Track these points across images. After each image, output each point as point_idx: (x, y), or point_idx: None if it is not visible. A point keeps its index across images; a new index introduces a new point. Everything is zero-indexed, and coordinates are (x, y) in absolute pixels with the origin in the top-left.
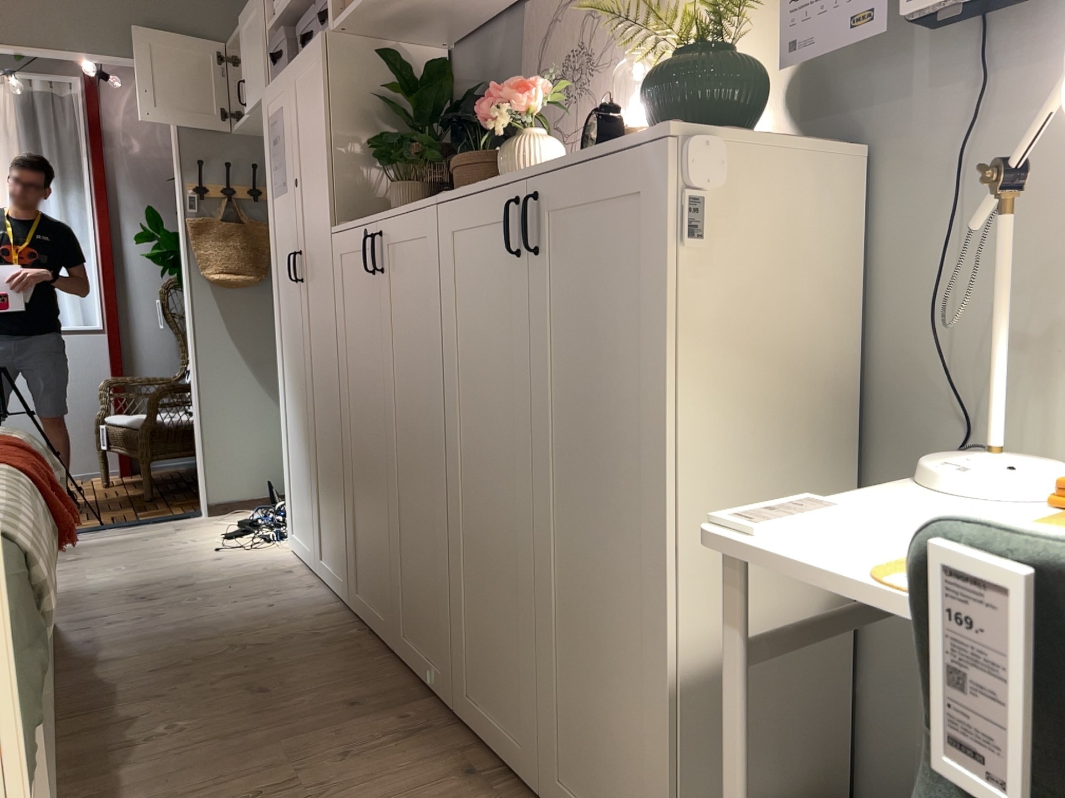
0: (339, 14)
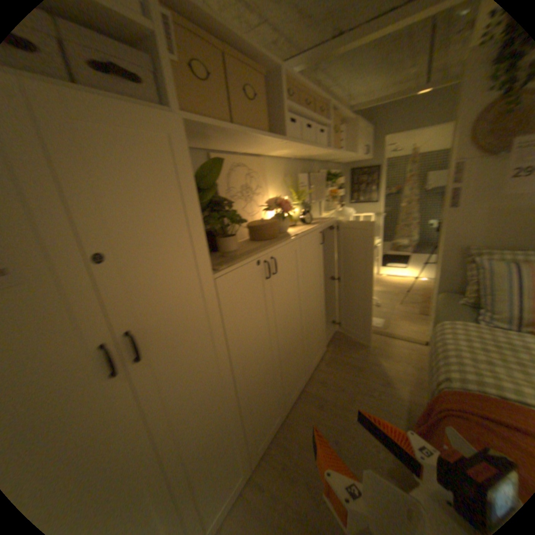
0: (179, 107)
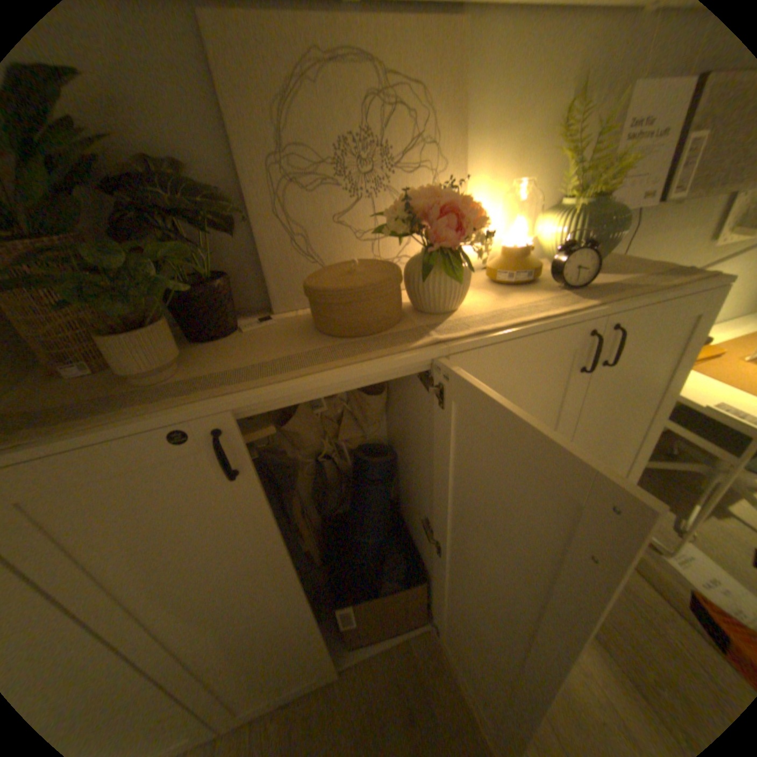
0: None
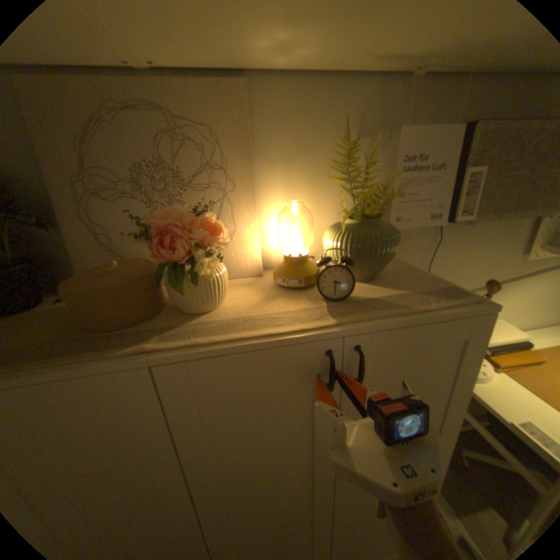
0: None
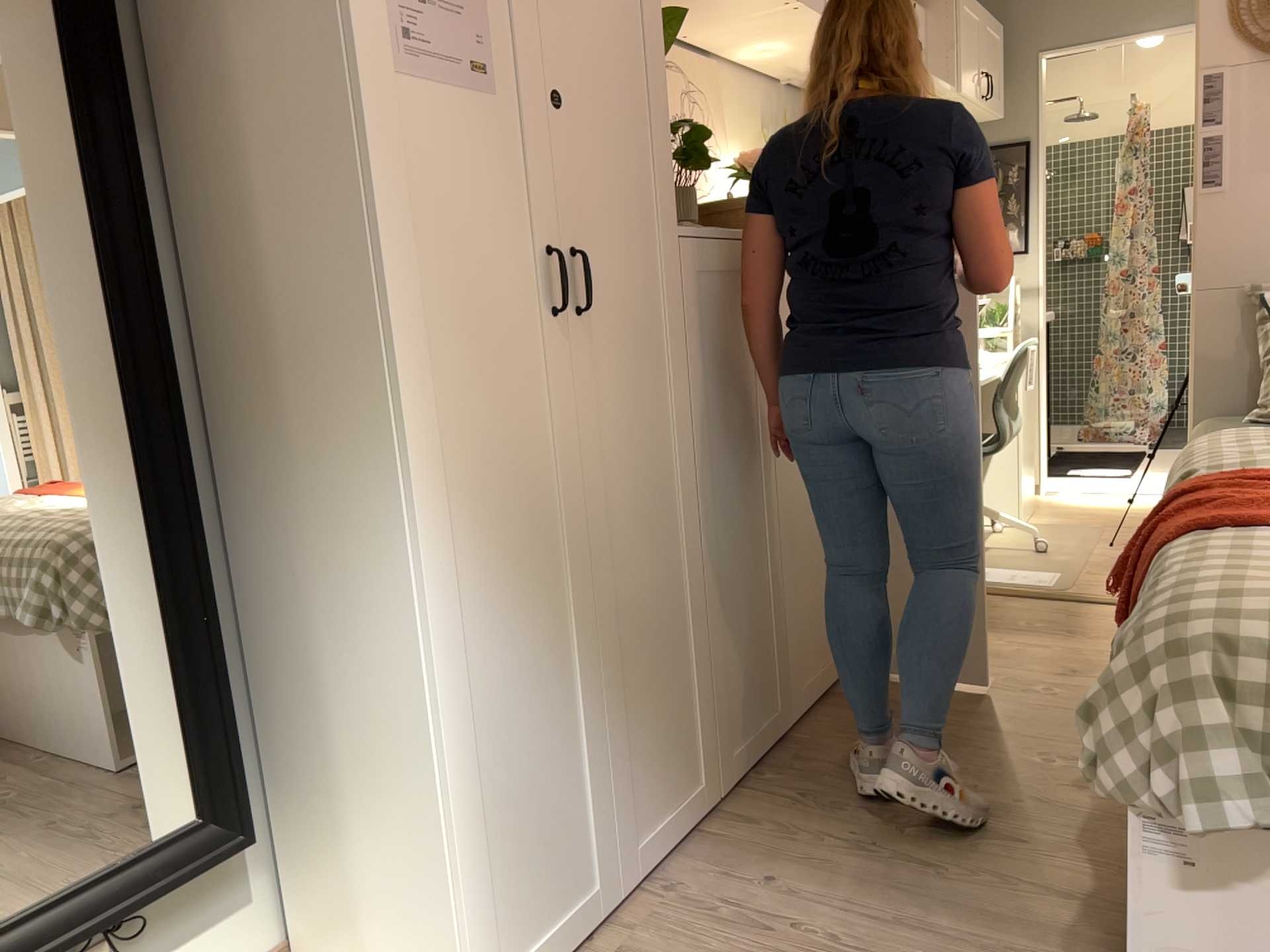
0: None
